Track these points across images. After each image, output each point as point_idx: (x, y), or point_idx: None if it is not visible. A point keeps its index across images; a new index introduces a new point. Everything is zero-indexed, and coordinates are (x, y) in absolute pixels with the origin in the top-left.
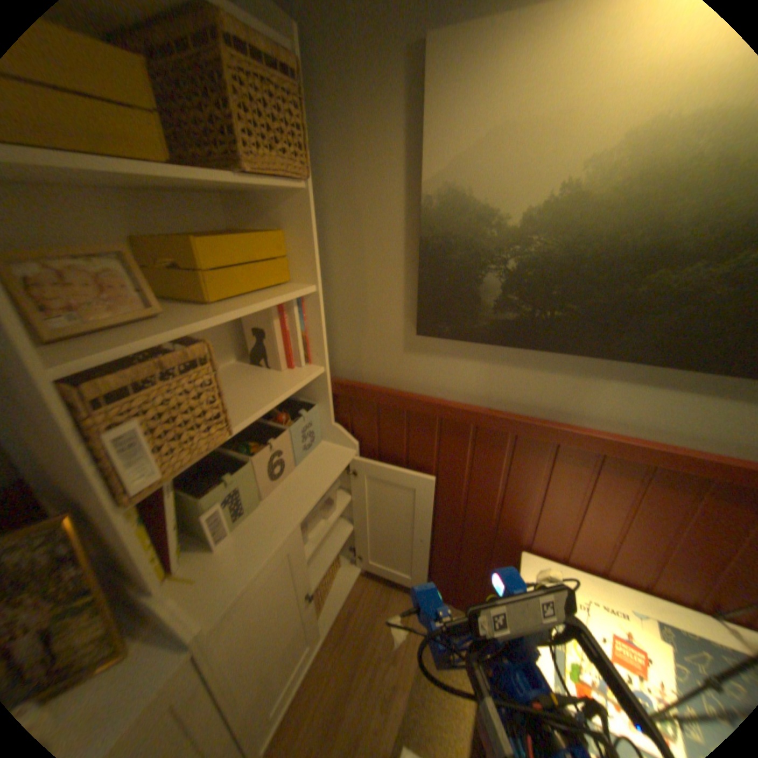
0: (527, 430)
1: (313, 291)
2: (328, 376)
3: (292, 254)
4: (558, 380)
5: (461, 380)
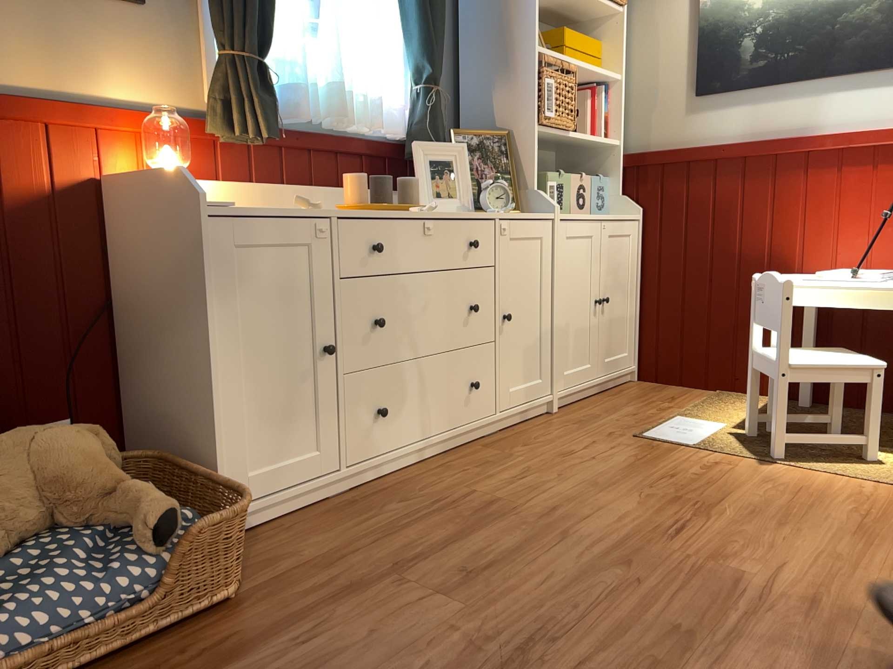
0: (779, 147)
1: (617, 78)
2: (619, 150)
3: (603, 59)
4: (797, 105)
5: (729, 127)
